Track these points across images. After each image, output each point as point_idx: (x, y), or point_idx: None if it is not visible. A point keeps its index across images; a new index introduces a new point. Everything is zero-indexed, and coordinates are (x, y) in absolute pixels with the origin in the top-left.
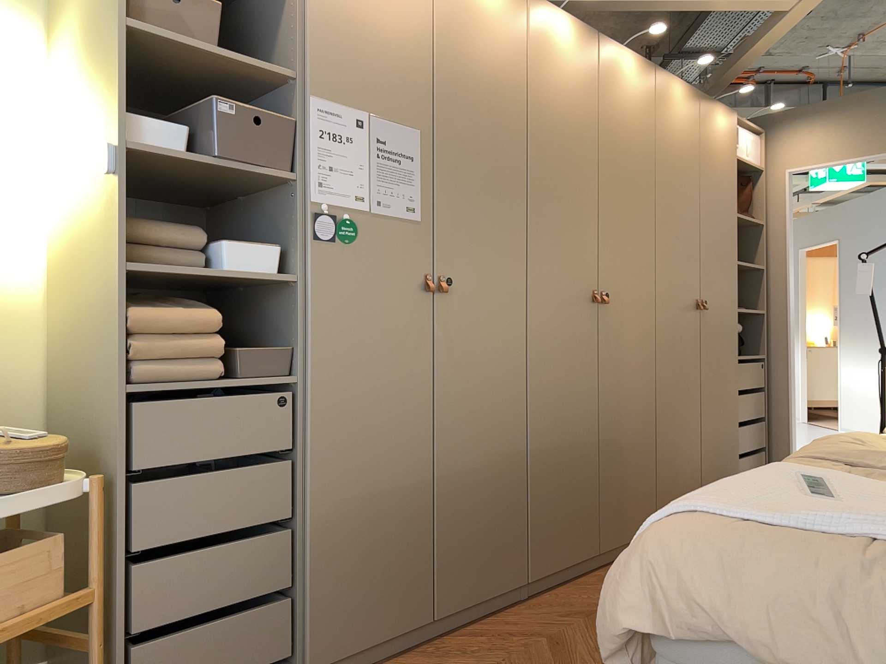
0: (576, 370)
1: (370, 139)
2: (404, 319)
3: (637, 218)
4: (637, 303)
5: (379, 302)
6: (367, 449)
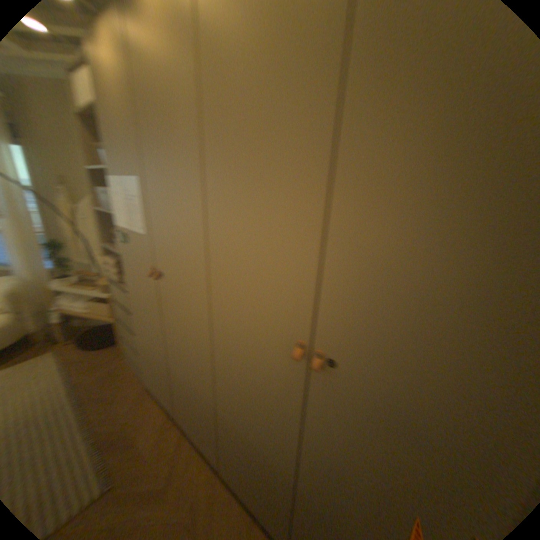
0: (261, 402)
1: (120, 191)
2: (145, 287)
3: (491, 257)
4: (430, 427)
5: (137, 275)
6: (143, 334)
